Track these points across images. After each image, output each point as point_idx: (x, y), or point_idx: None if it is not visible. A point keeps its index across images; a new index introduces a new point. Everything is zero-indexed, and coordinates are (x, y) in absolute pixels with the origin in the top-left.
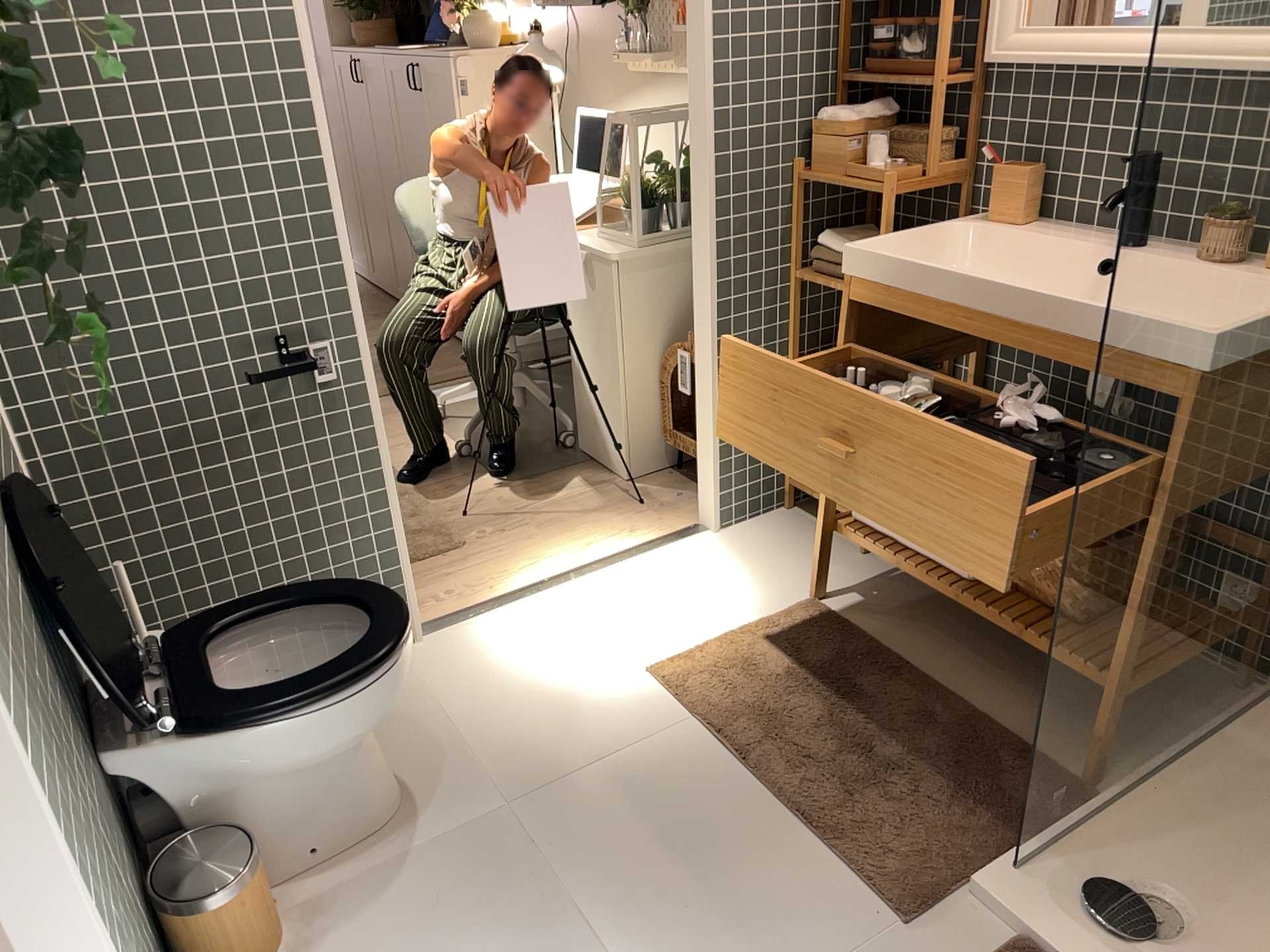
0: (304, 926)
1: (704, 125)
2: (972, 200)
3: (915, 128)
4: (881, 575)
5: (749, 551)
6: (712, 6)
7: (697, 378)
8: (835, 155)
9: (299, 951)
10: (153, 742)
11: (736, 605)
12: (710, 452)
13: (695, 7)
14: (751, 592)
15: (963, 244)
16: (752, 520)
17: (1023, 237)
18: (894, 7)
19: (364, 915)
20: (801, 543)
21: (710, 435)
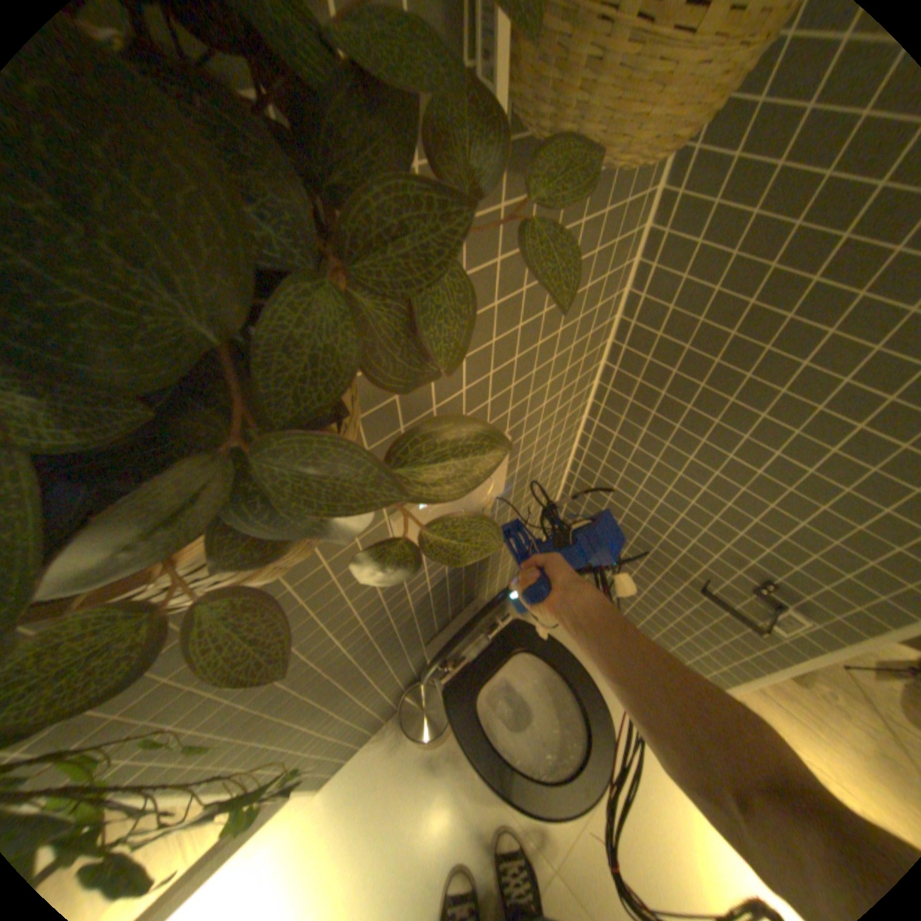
0: (447, 757)
1: None
2: None
3: None
4: None
5: None
6: None
7: None
8: None
9: (432, 764)
10: (438, 675)
11: None
12: None
13: None
14: None
15: None
16: None
17: None
18: None
19: (458, 796)
20: None
21: None
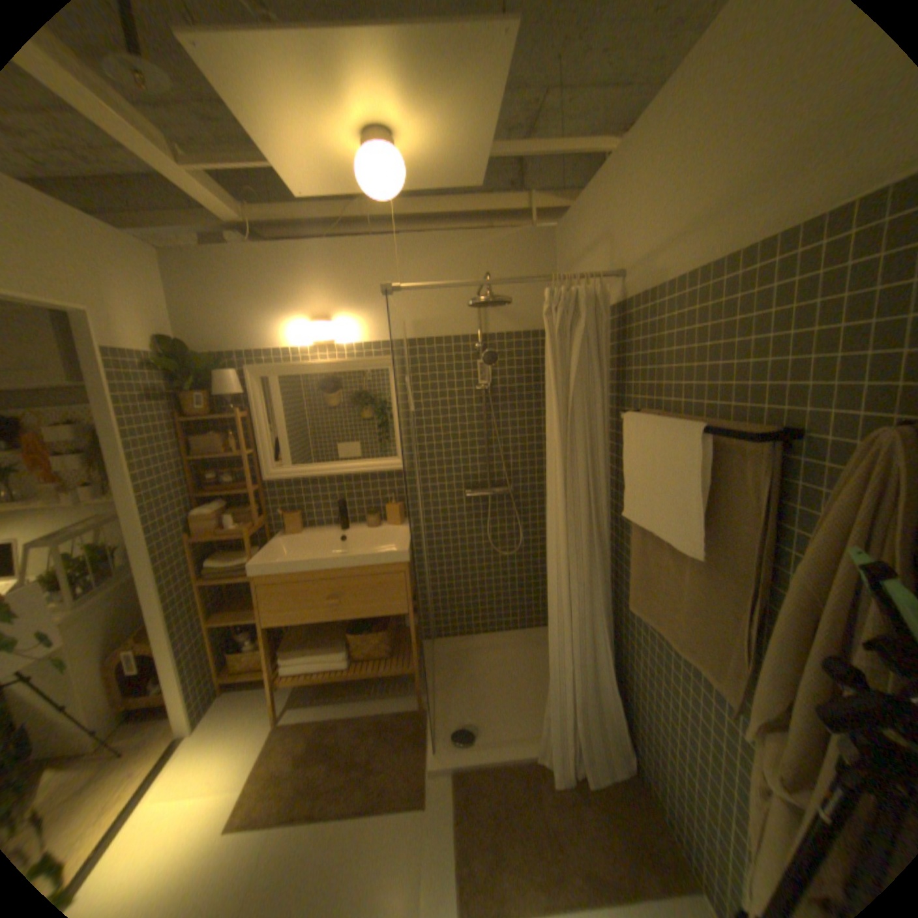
0: None
1: (134, 534)
2: (268, 527)
3: (229, 506)
4: (288, 694)
5: (215, 730)
6: (127, 480)
7: (153, 660)
8: (203, 527)
9: None
10: None
11: (236, 759)
12: (174, 694)
13: (115, 482)
14: (237, 748)
15: (280, 545)
16: (203, 715)
17: (302, 535)
18: (213, 464)
19: None
20: (239, 708)
21: (172, 686)
